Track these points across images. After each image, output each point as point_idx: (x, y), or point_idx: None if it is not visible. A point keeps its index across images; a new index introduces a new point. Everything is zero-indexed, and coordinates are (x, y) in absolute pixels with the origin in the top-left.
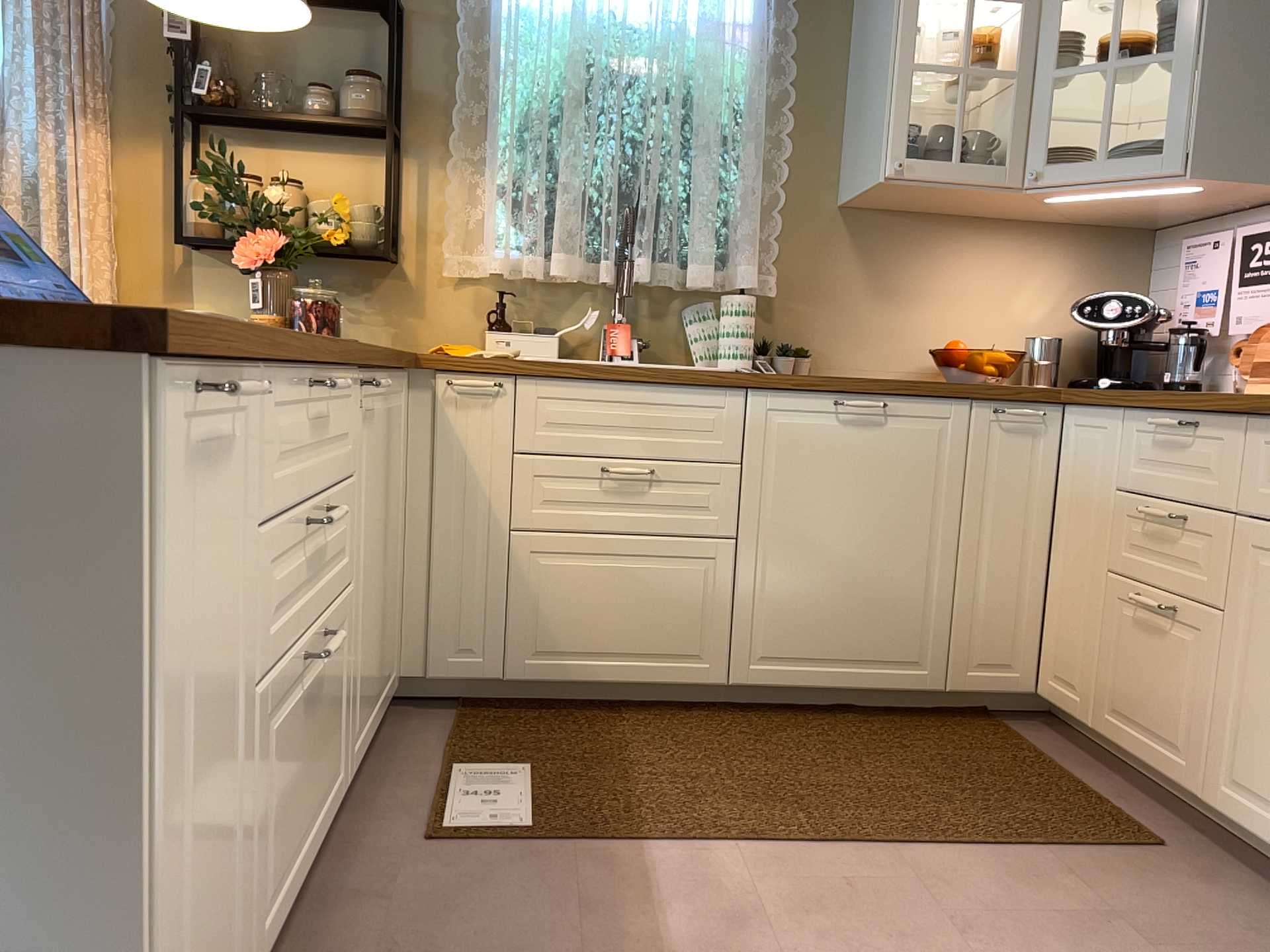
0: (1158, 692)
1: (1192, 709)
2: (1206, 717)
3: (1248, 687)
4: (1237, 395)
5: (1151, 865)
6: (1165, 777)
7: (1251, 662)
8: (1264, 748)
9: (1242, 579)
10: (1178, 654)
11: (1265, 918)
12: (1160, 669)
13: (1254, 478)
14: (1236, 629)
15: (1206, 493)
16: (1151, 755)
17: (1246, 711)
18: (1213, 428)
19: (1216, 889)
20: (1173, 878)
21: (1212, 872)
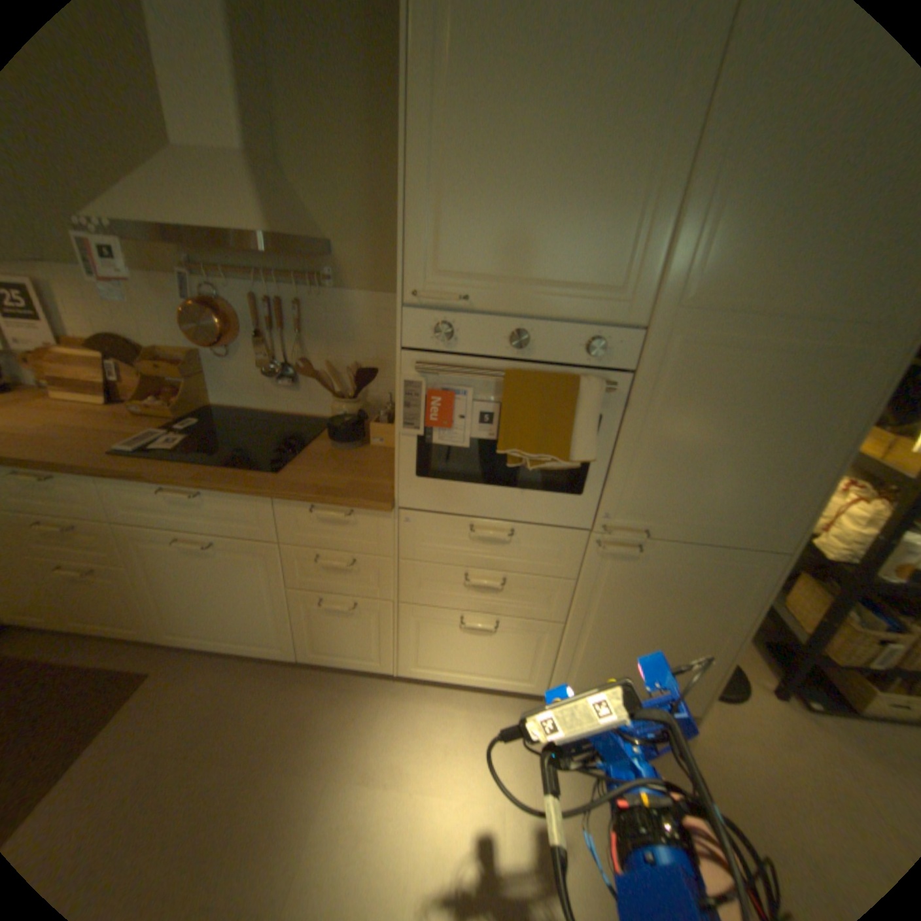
0: (100, 607)
1: (127, 610)
2: (138, 612)
3: (156, 596)
4: (72, 456)
5: (148, 694)
6: (126, 639)
7: (153, 586)
8: (177, 617)
9: (128, 553)
10: (105, 590)
11: (209, 678)
12: (96, 598)
13: (111, 506)
14: (136, 575)
15: (80, 513)
16: (112, 633)
17: (160, 606)
18: (65, 479)
19: (183, 680)
20: (162, 693)
21: (175, 670)
